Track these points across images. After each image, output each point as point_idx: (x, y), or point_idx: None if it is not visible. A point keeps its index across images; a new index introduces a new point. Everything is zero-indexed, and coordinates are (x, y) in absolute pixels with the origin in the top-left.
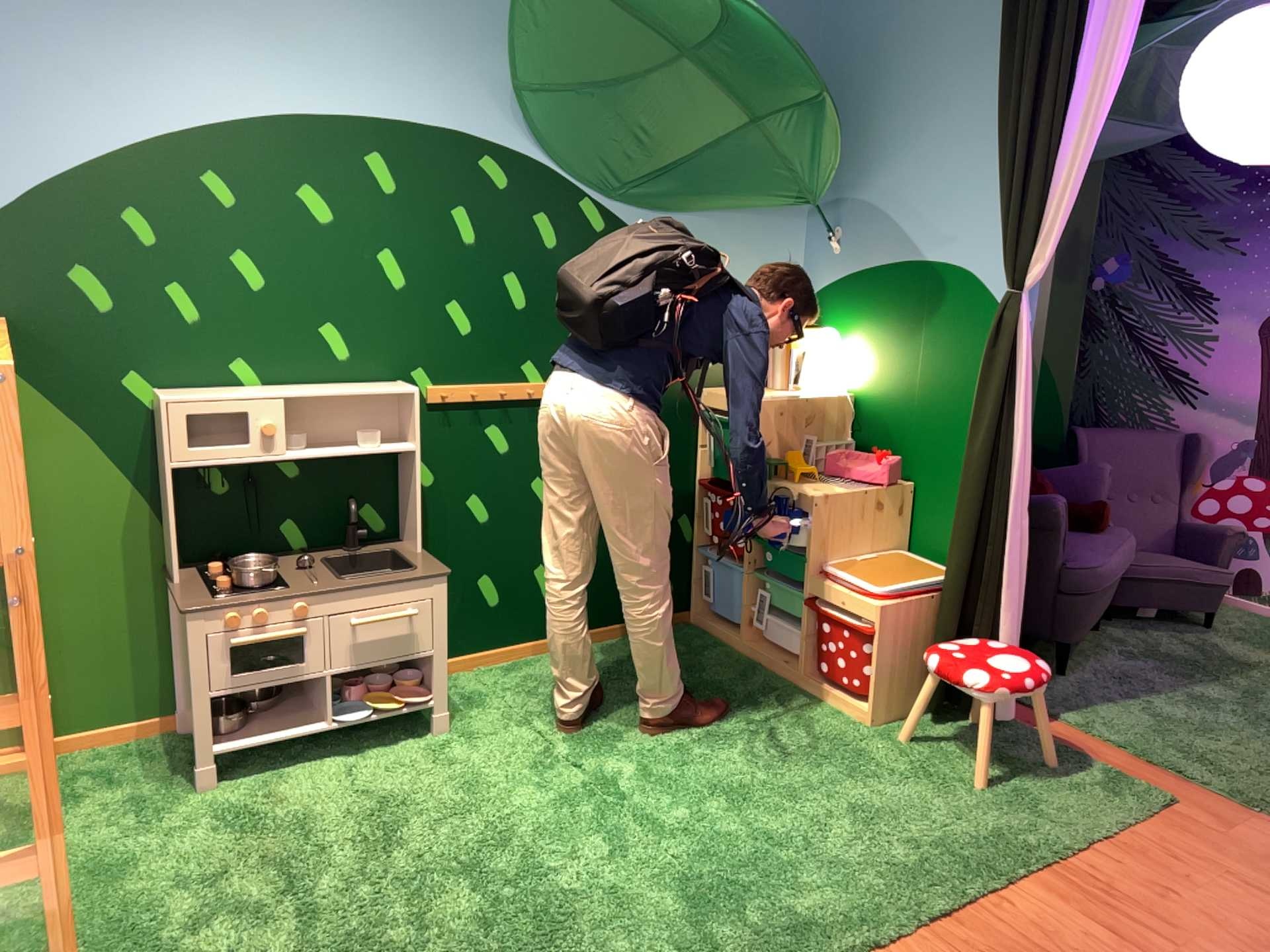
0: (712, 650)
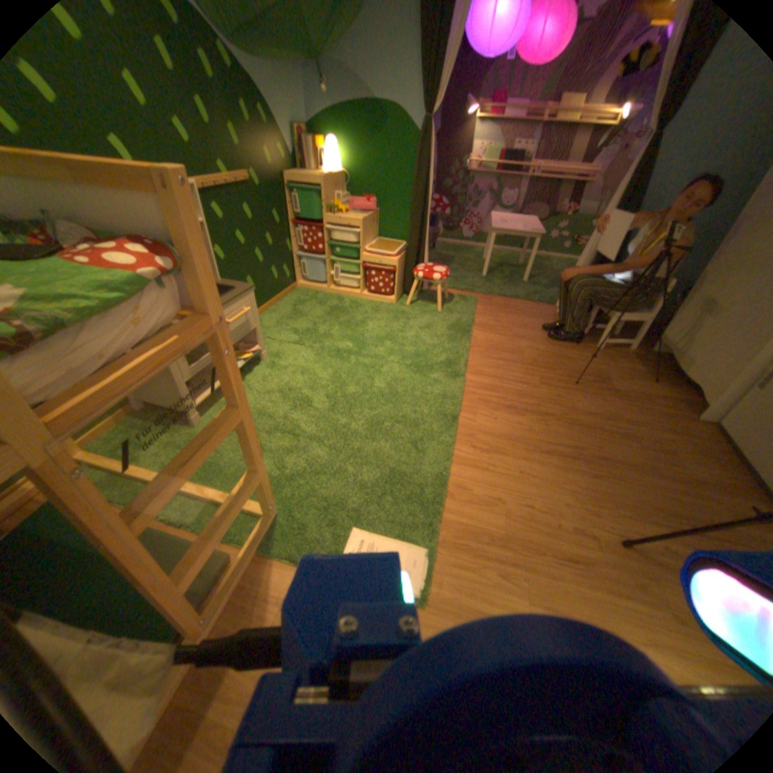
0: (316, 295)
